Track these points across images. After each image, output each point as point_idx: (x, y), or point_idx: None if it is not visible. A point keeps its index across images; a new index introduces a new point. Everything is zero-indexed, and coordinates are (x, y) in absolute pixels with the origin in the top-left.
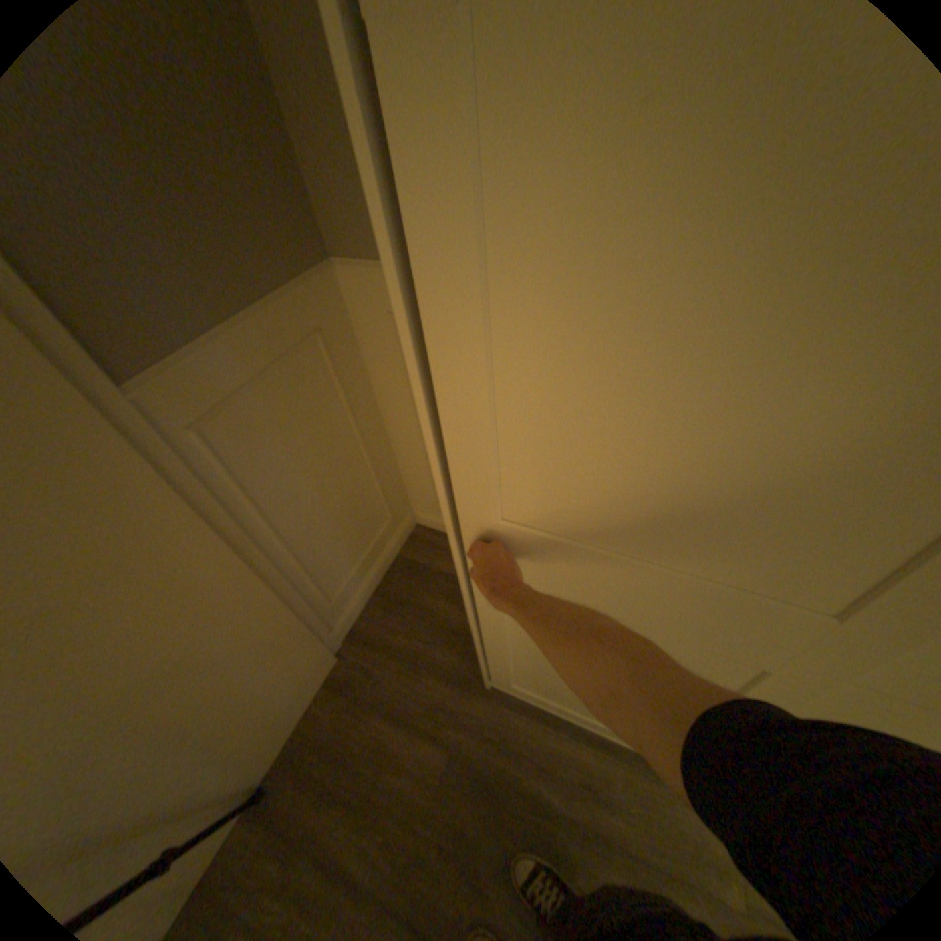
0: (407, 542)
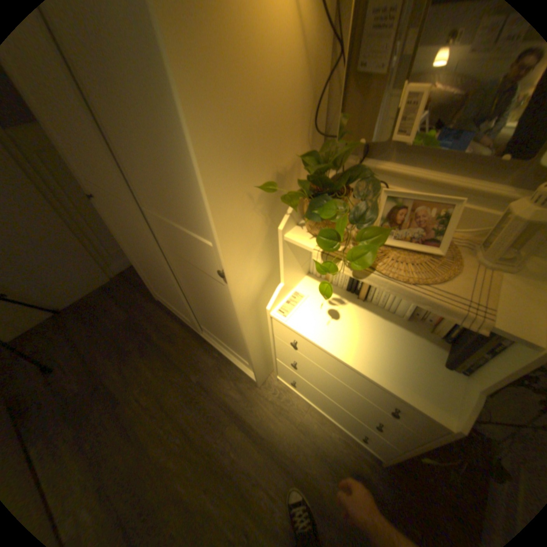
0: None
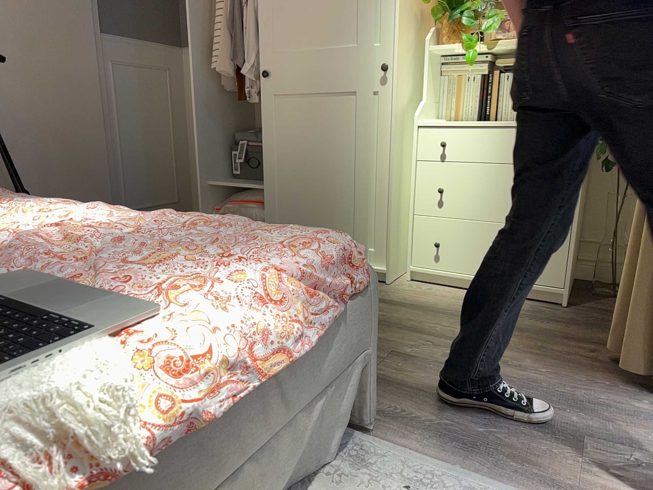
0: None
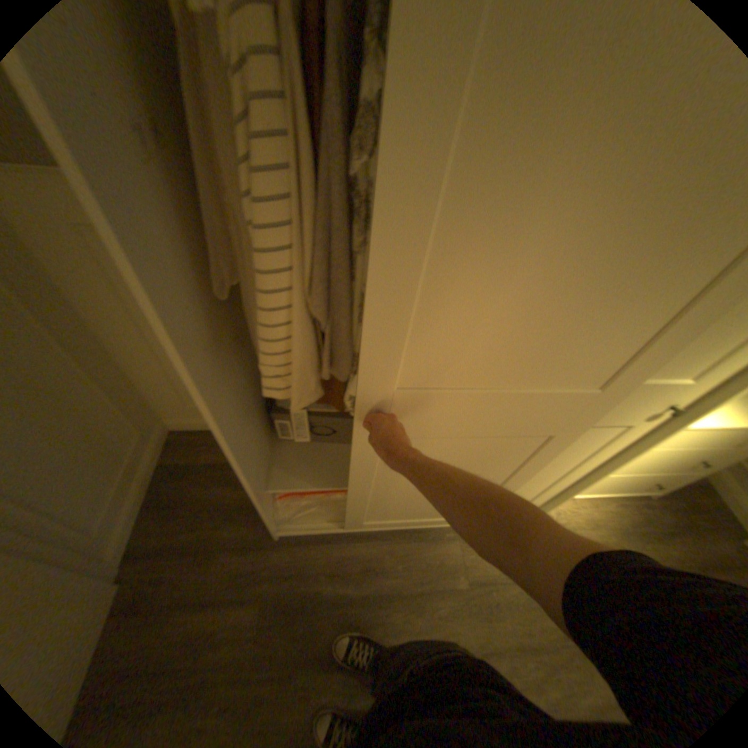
0: (164, 449)
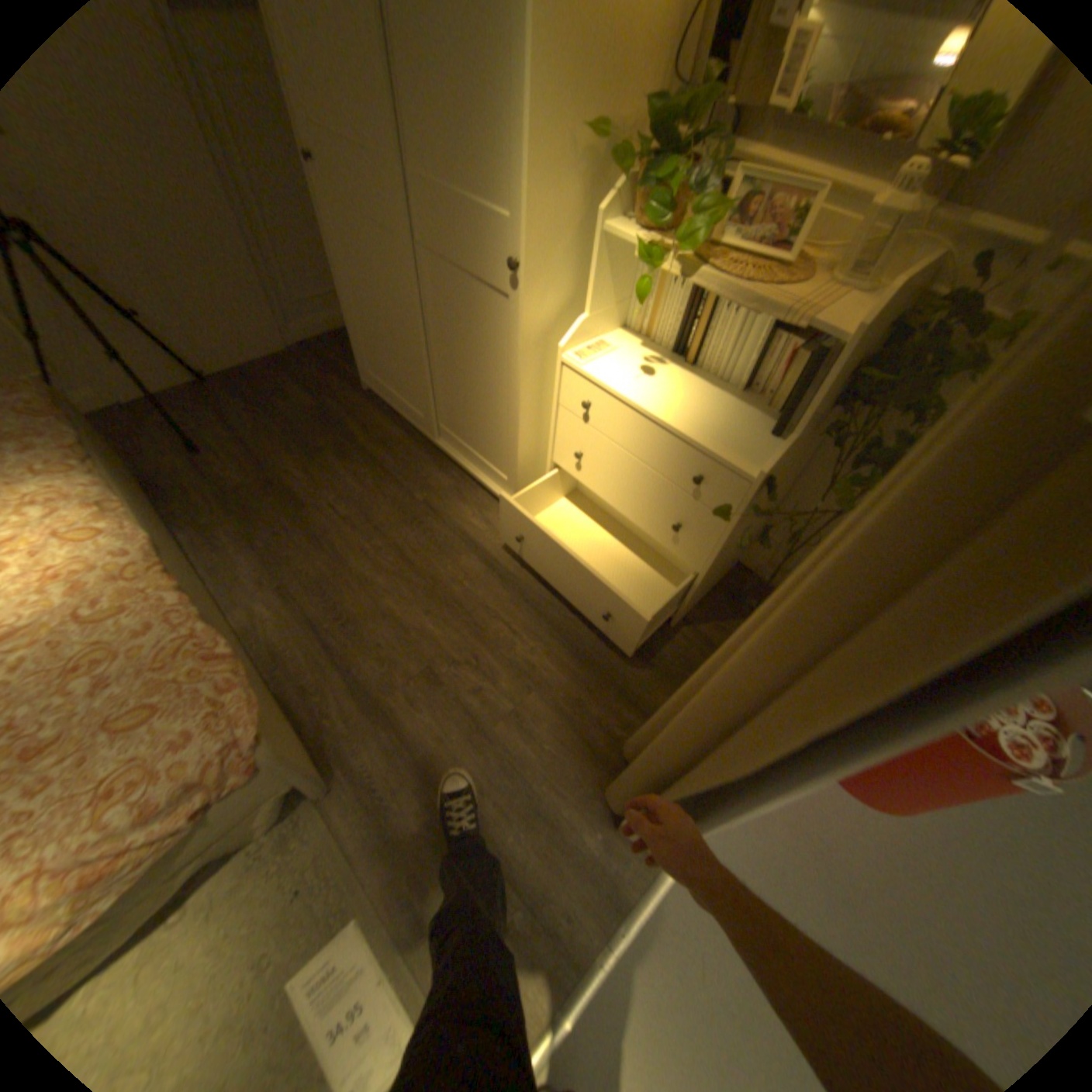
0: None
